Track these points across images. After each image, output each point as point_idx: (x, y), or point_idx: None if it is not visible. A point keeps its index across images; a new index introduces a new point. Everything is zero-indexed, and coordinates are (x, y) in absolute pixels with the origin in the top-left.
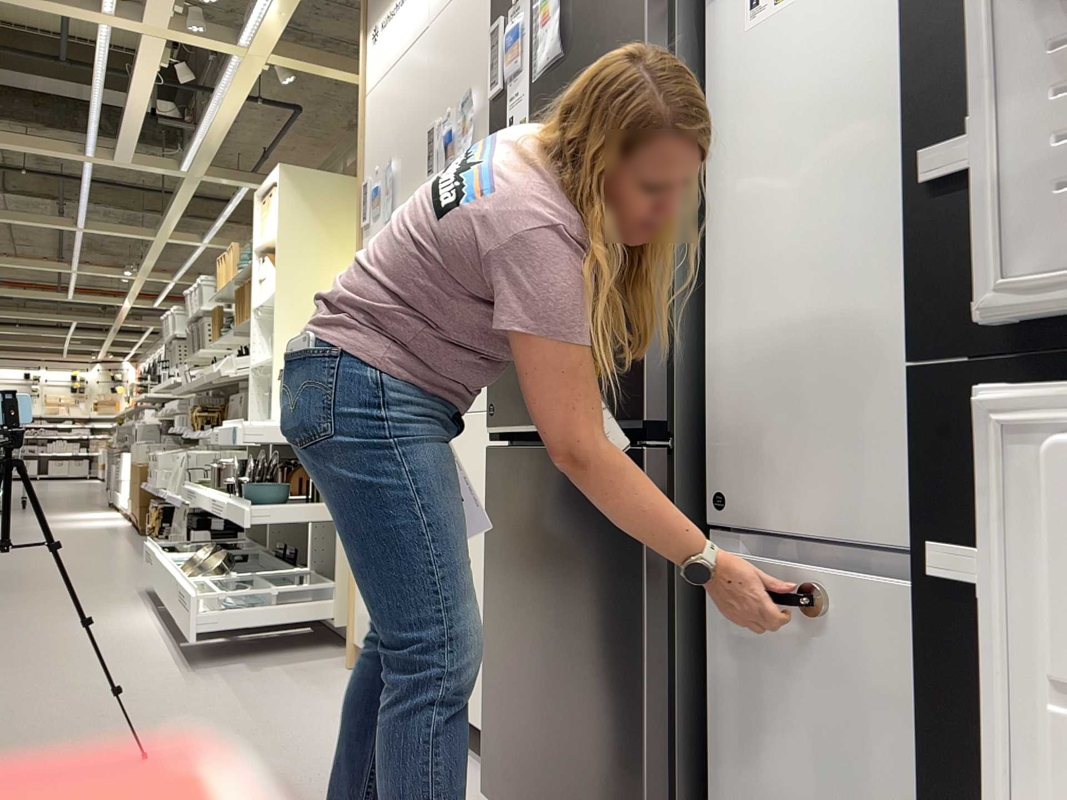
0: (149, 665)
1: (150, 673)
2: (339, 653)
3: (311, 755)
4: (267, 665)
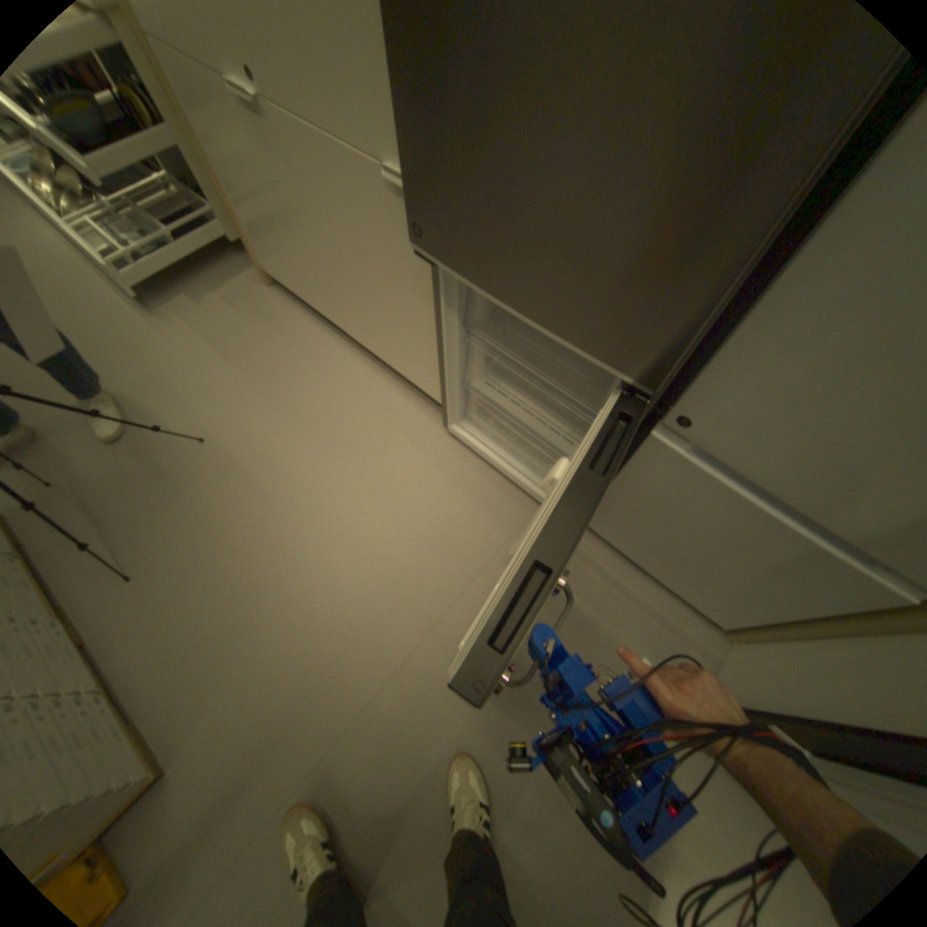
0: (107, 312)
1: (118, 324)
2: (246, 263)
3: (305, 405)
4: (201, 292)
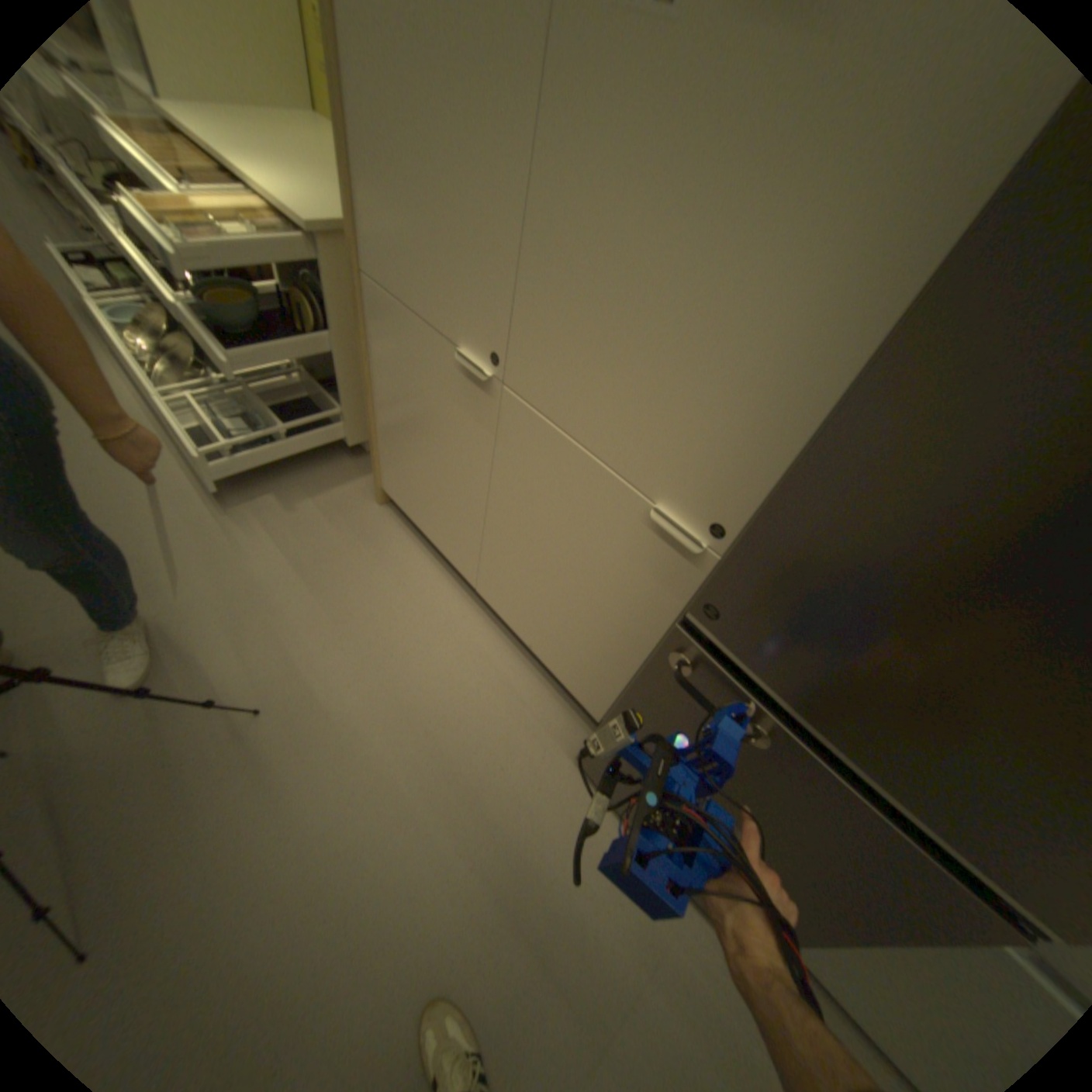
0: (167, 498)
1: (177, 517)
2: (357, 469)
3: (406, 678)
4: (295, 494)
